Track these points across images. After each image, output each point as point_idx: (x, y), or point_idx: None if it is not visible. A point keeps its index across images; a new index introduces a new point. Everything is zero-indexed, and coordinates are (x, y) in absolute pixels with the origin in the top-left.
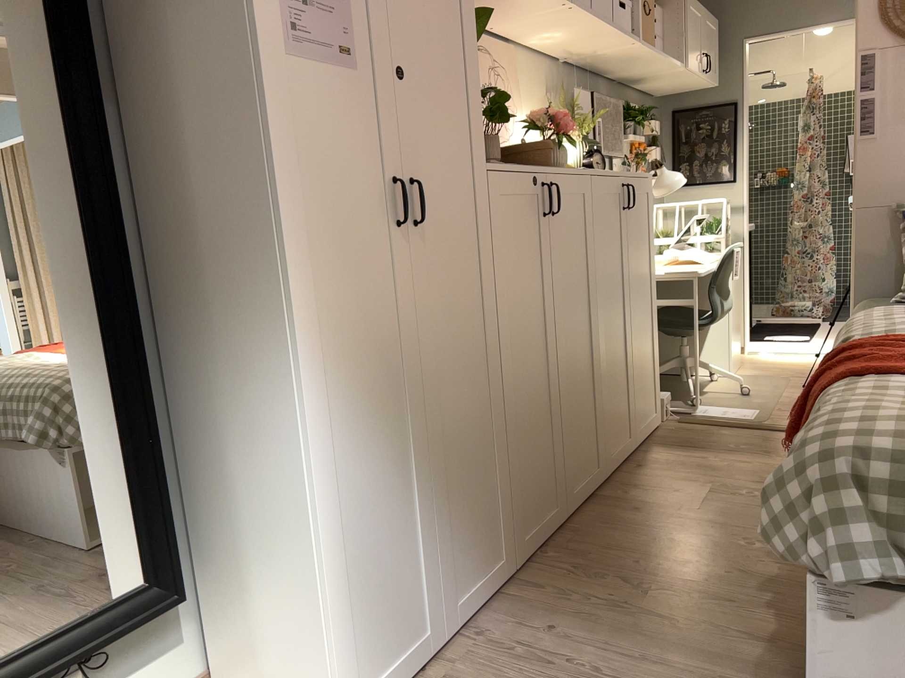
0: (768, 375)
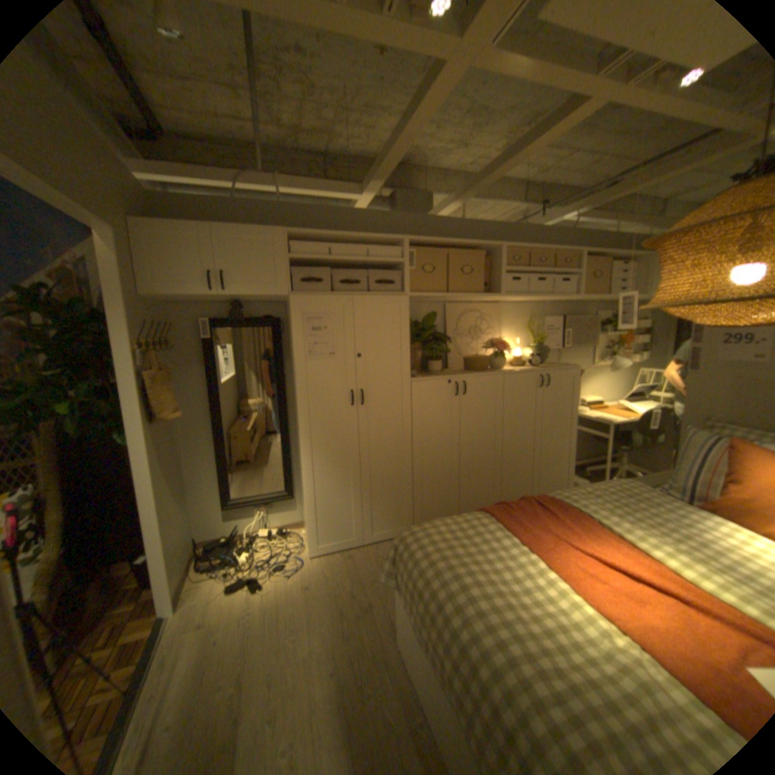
0: None
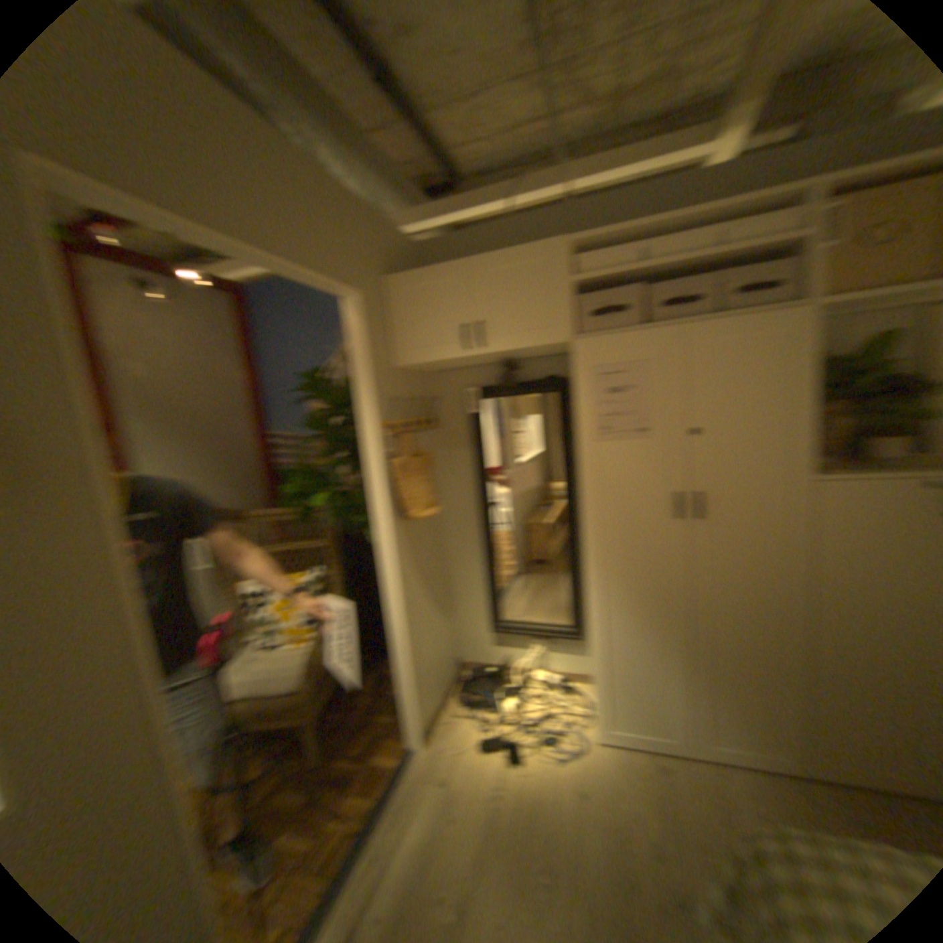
0: None
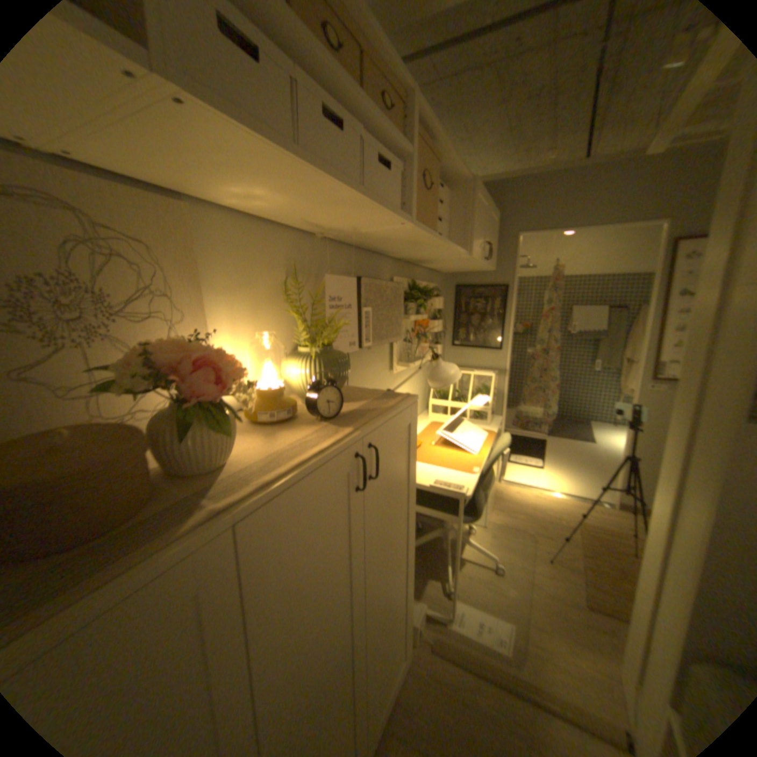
0: (516, 529)
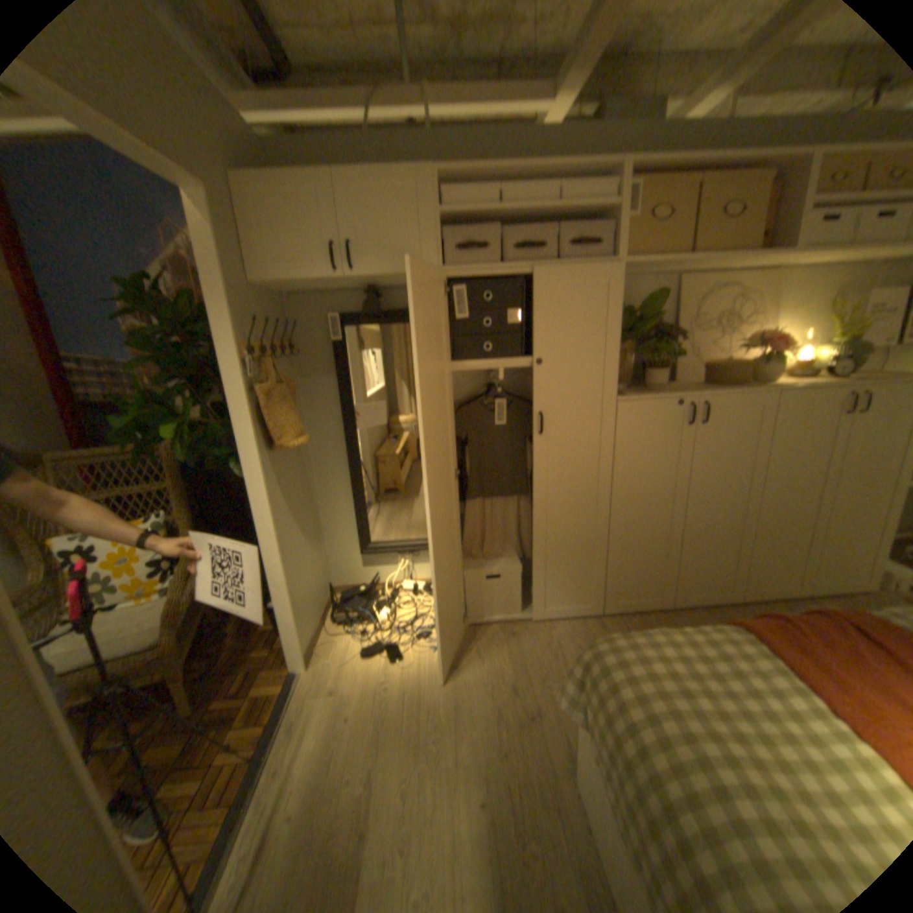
0: None
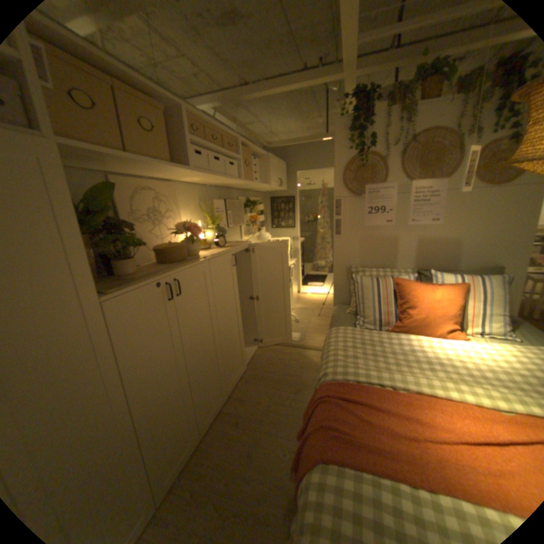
0: (306, 308)
